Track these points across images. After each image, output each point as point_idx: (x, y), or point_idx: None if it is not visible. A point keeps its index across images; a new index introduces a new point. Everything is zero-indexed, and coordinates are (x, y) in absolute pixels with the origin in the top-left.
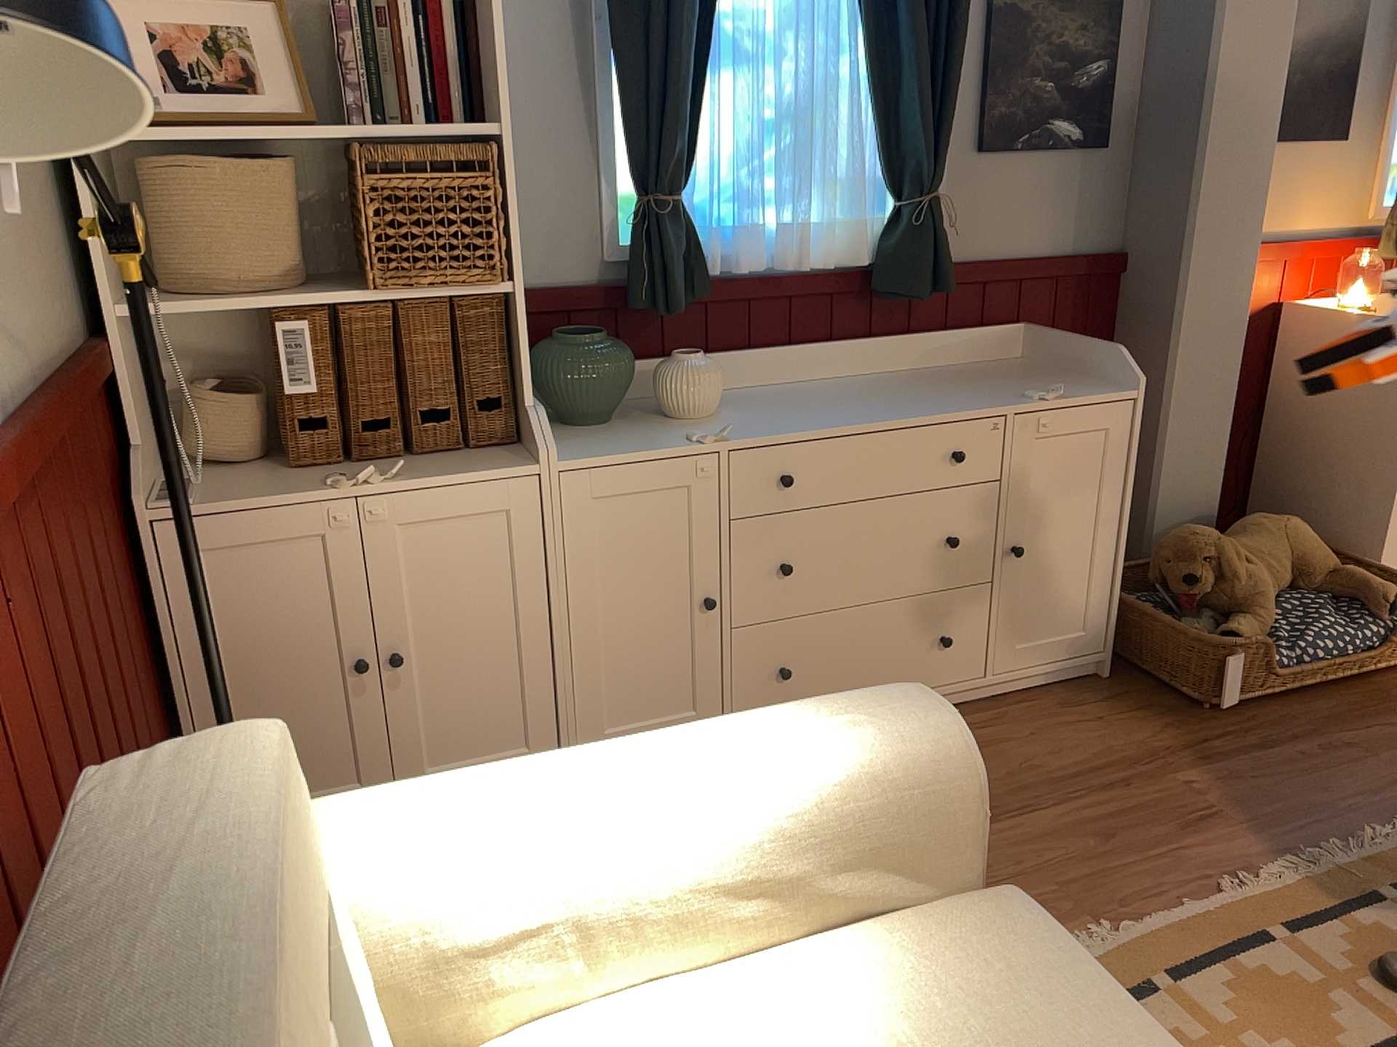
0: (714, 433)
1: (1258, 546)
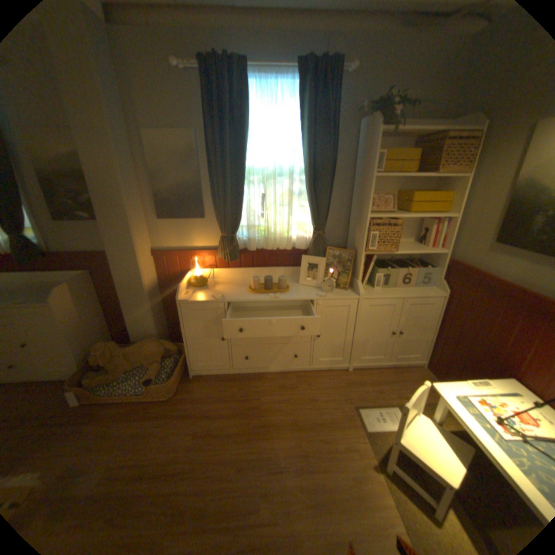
0: None
1: (129, 352)
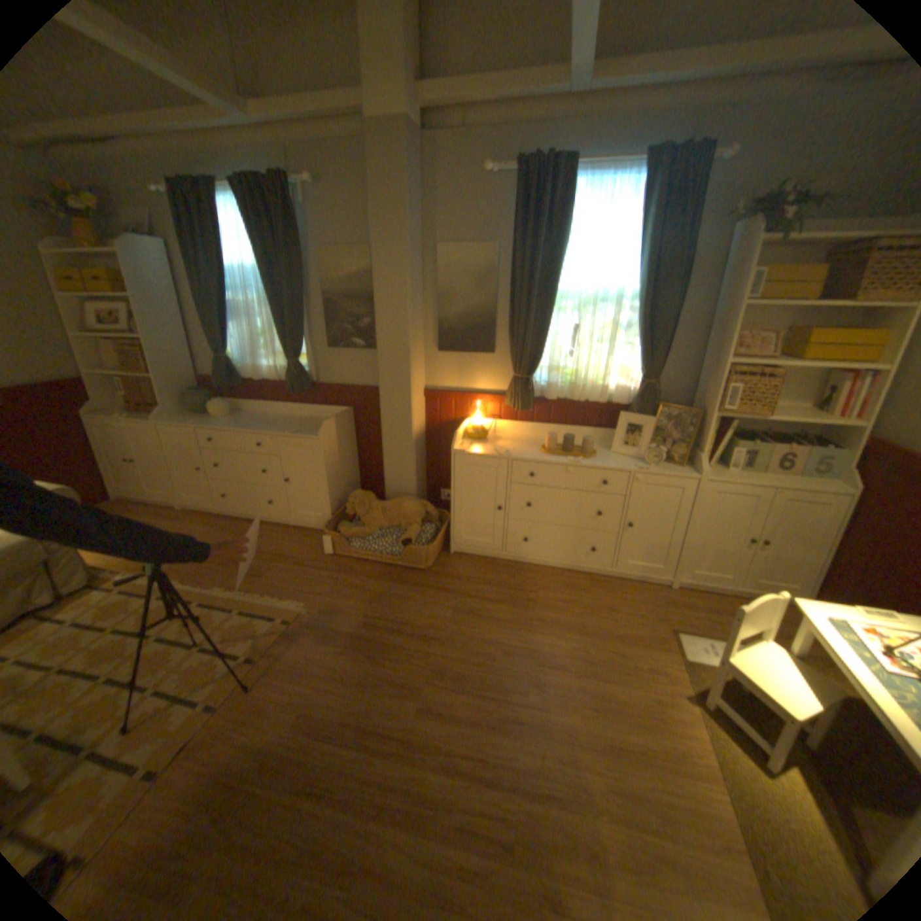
0: (197, 424)
1: (388, 507)
